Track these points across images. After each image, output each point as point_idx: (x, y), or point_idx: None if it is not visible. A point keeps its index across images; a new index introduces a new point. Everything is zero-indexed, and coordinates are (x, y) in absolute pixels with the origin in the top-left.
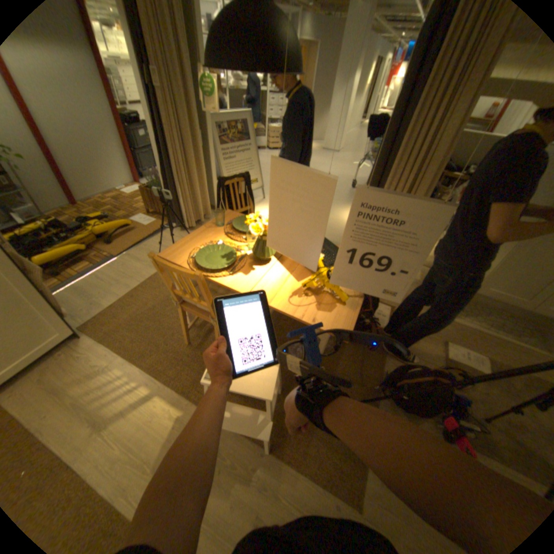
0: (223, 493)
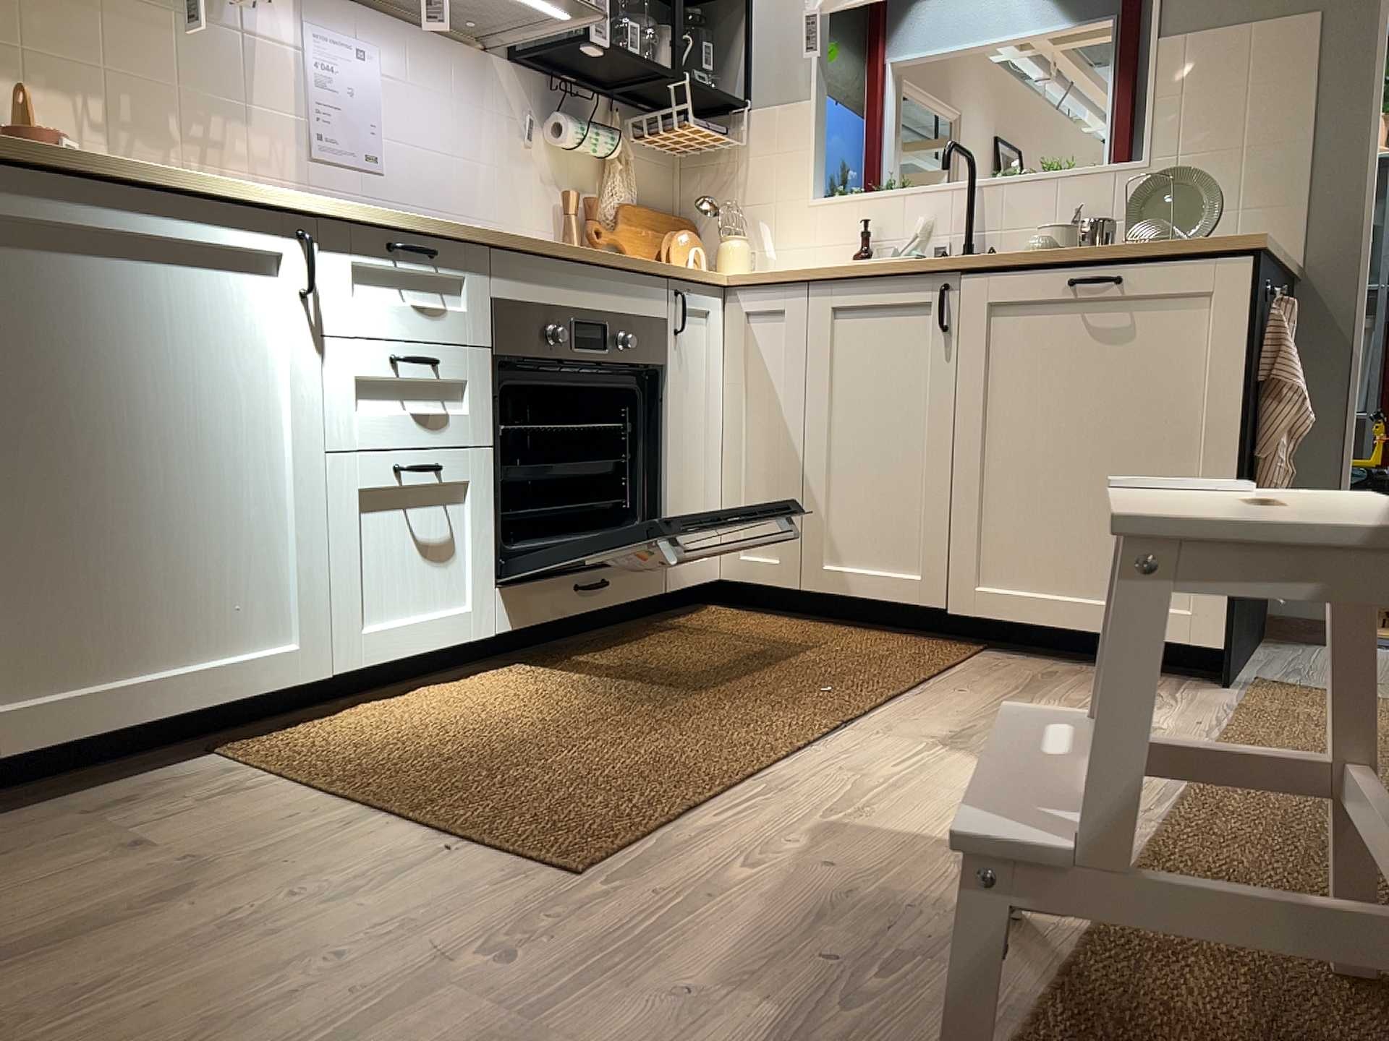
0: (746, 983)
